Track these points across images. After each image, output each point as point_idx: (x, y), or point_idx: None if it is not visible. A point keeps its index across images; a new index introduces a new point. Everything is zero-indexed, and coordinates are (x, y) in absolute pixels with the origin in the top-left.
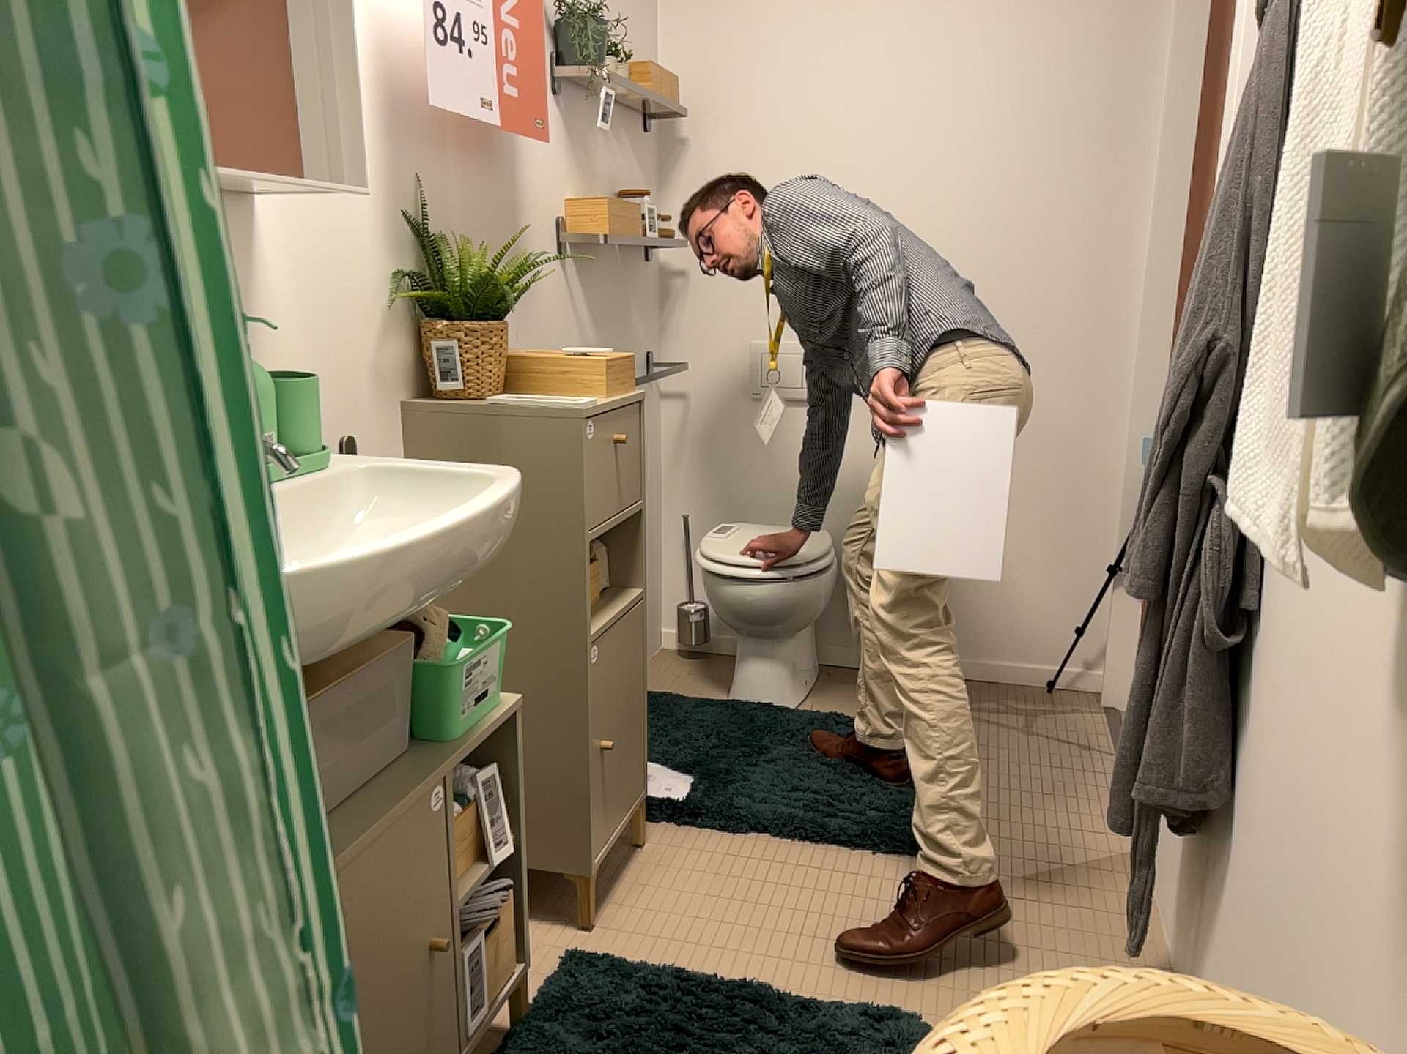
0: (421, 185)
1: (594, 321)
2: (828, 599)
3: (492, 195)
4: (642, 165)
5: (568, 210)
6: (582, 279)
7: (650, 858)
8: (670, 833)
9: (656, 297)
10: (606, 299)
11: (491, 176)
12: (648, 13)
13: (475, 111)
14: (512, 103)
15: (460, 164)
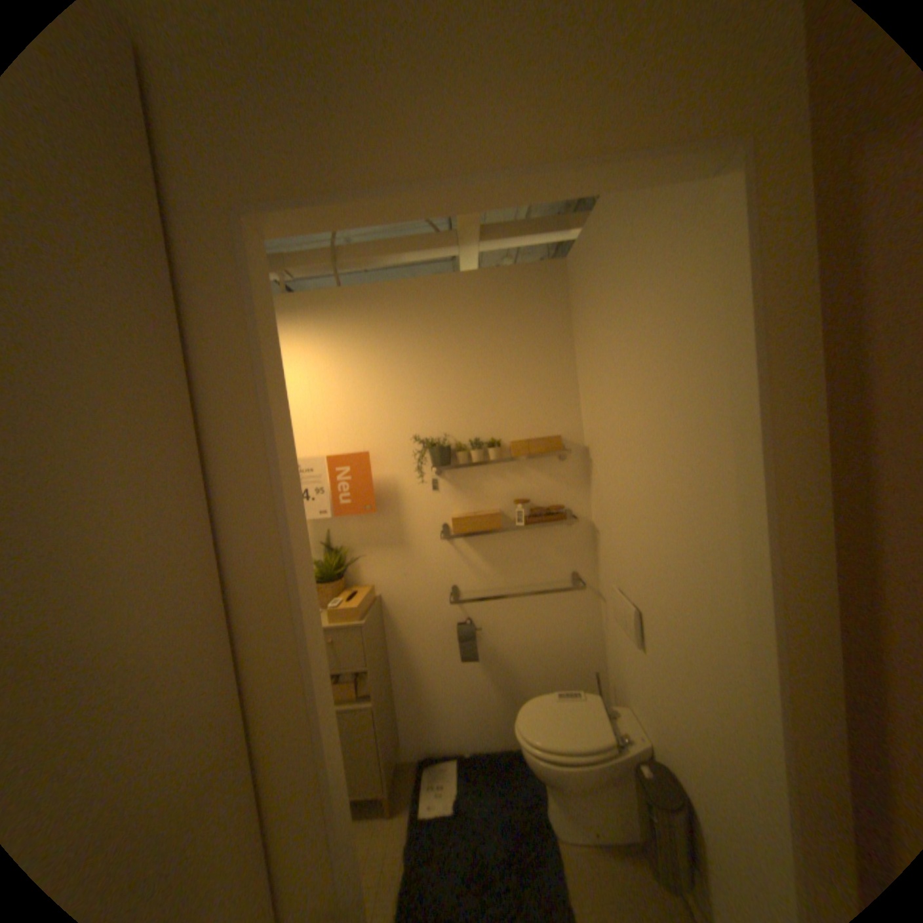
0: (329, 532)
1: (488, 563)
2: (565, 789)
3: (380, 525)
4: (555, 477)
5: (453, 518)
6: (472, 545)
7: (377, 827)
8: (401, 827)
9: (585, 542)
10: (504, 551)
11: (379, 519)
12: (563, 396)
13: (316, 515)
14: (346, 504)
15: (356, 519)
